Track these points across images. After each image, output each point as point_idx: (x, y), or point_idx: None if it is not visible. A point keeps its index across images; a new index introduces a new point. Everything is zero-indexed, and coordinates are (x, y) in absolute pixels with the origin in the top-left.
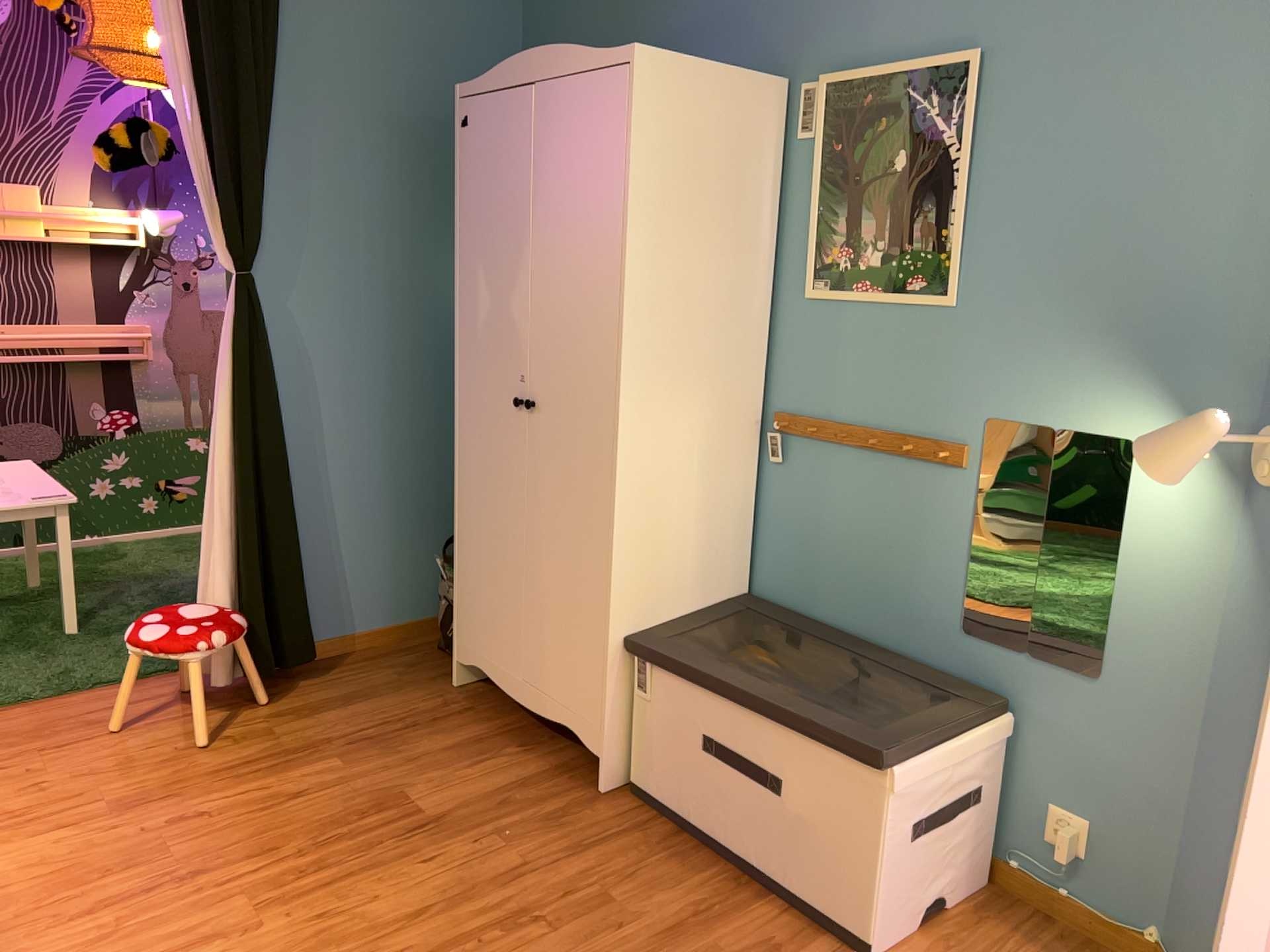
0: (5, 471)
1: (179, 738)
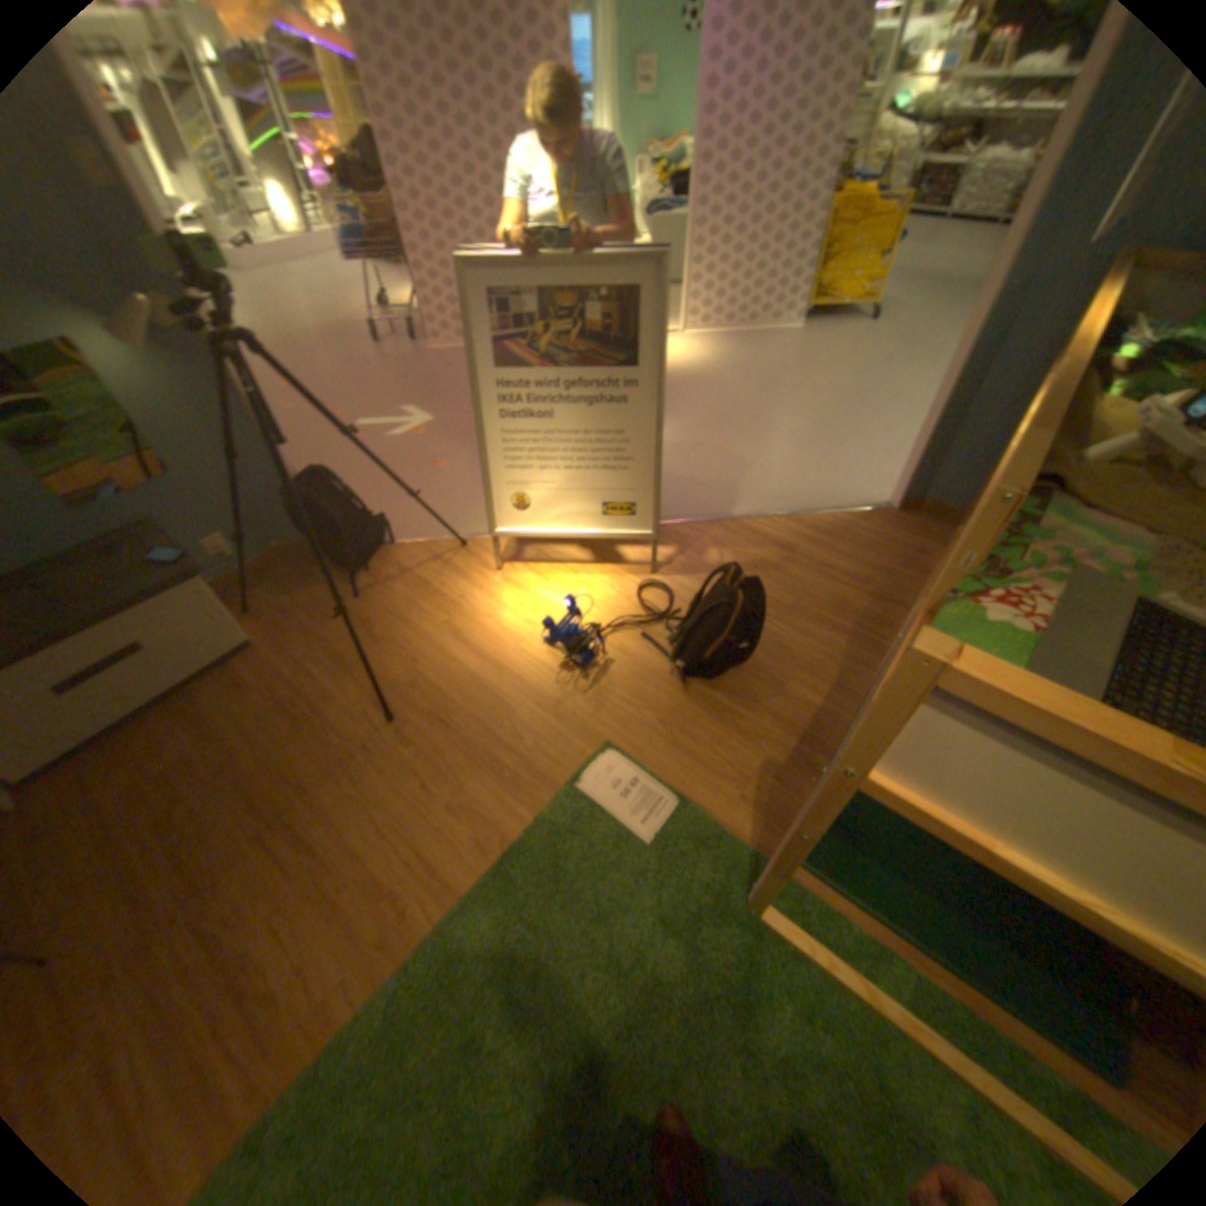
0: None
1: None
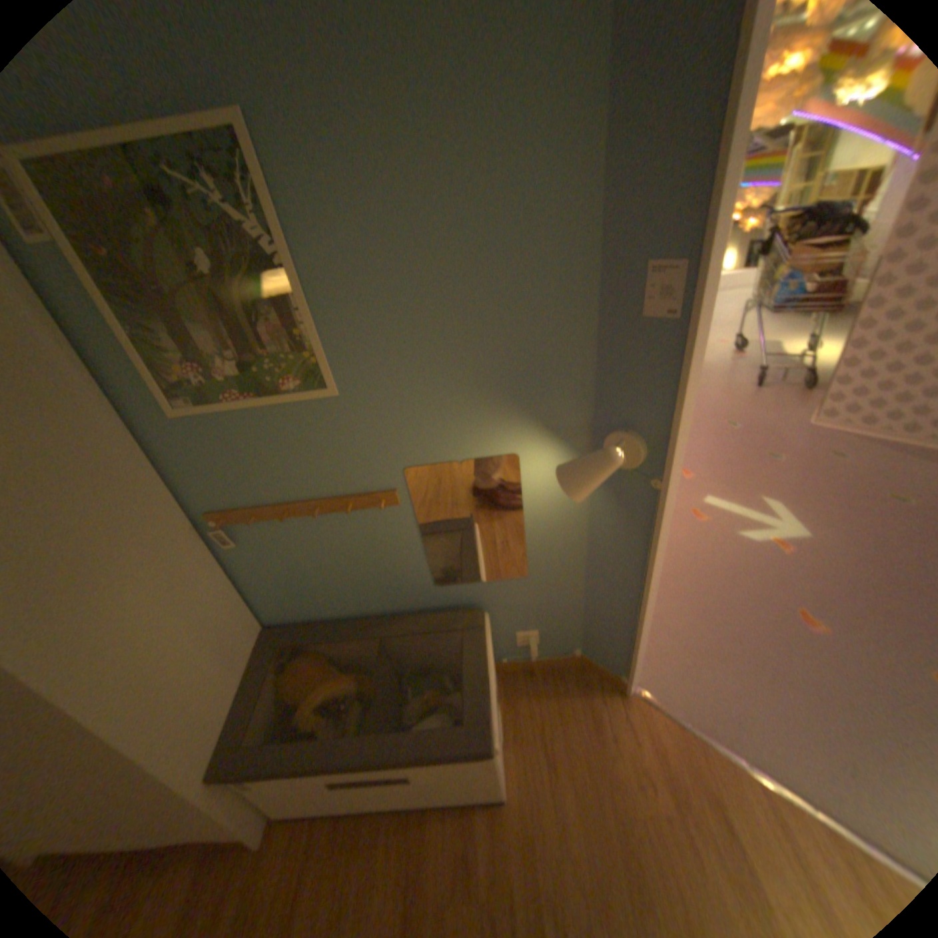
0: None
1: None
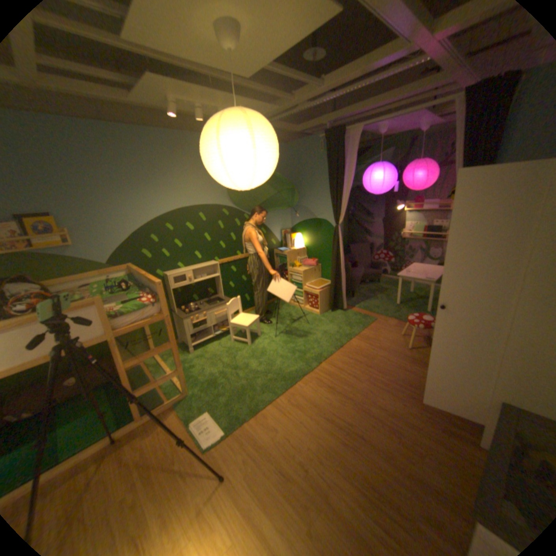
0: (436, 269)
1: (409, 345)
